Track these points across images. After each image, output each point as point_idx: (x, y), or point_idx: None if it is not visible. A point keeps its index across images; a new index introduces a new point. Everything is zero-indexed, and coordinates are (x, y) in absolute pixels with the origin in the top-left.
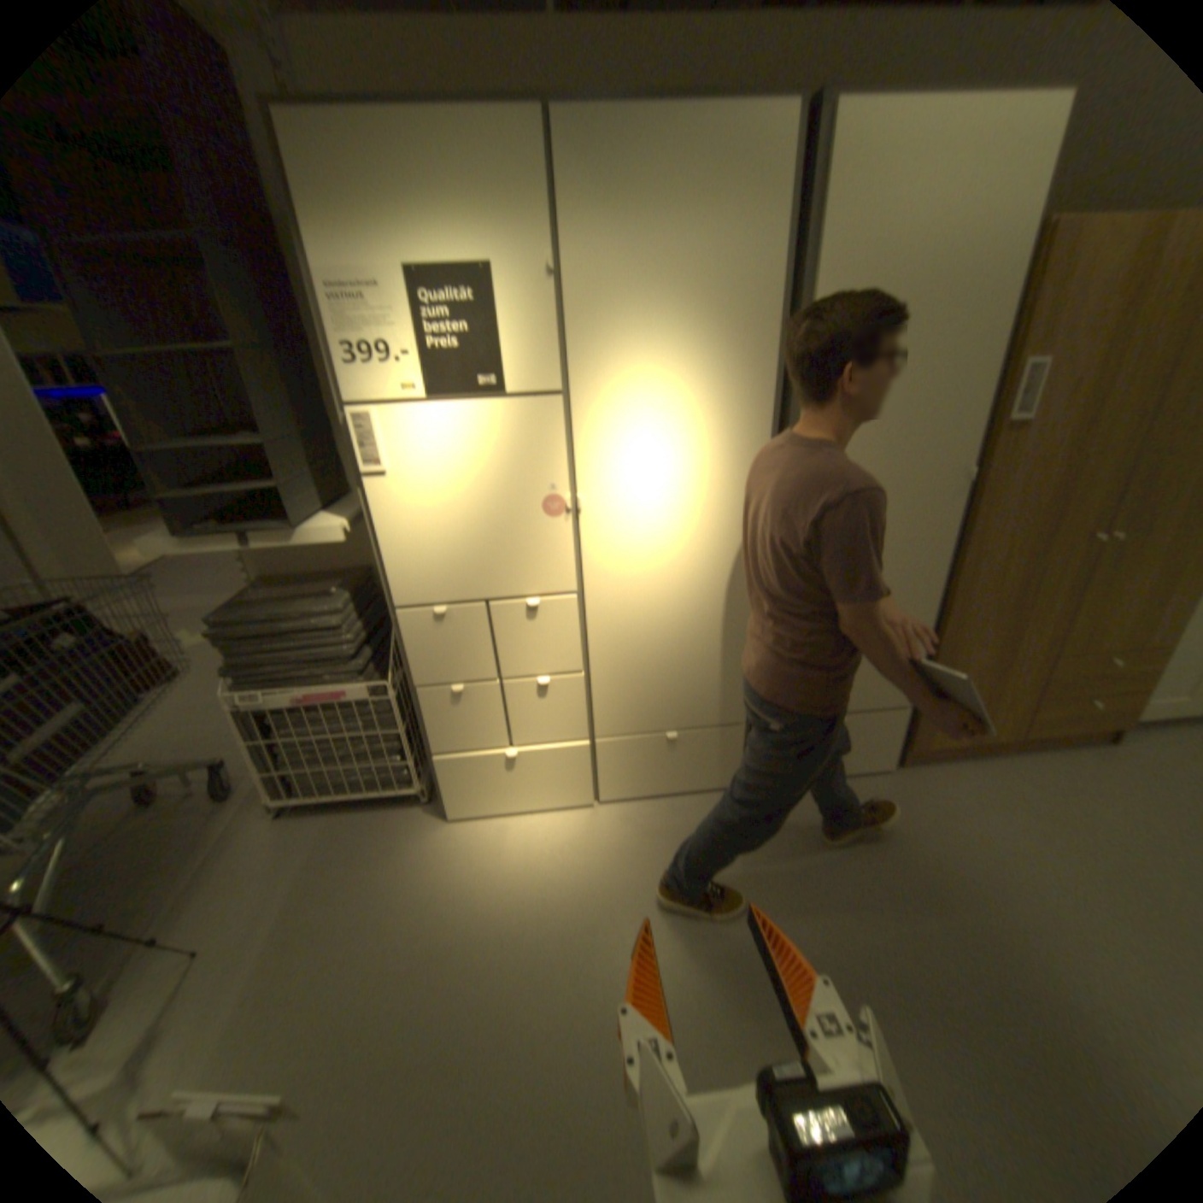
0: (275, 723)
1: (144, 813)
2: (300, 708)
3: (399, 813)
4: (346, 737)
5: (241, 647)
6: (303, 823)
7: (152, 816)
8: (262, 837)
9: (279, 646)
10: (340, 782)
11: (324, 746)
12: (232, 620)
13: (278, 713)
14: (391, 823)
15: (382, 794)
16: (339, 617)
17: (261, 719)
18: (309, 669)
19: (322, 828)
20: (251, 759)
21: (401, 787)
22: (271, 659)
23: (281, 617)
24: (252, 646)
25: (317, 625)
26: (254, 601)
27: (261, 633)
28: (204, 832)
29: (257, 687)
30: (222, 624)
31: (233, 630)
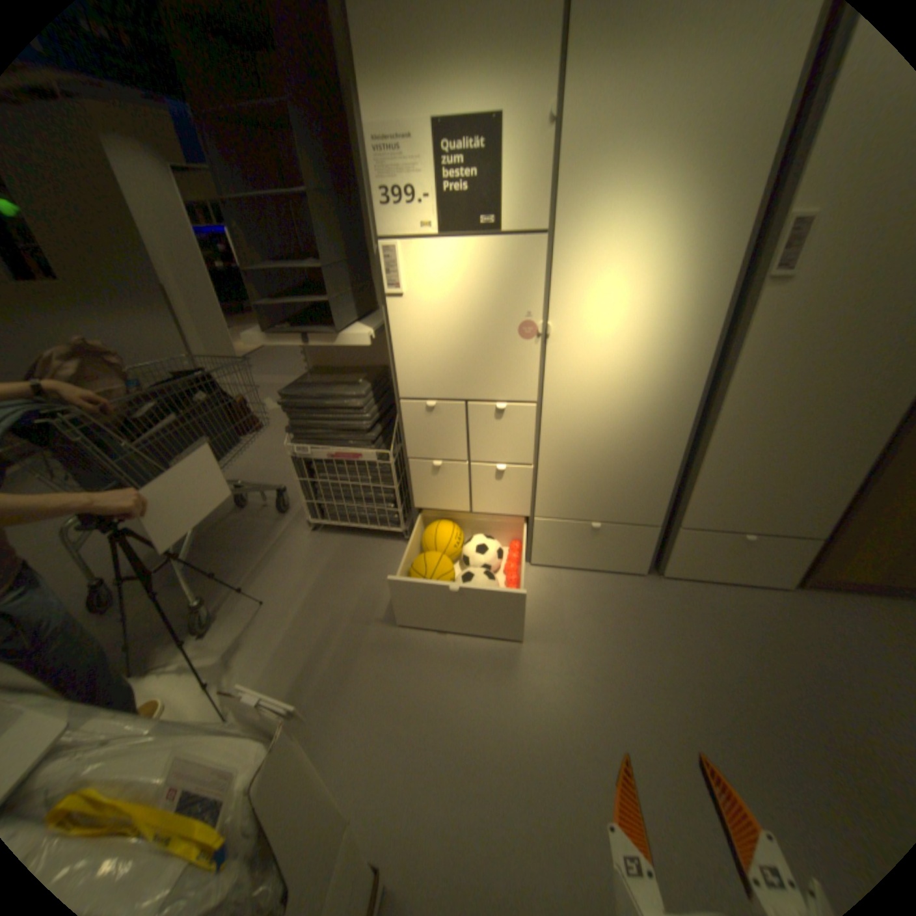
0: (316, 467)
1: (240, 510)
2: (333, 459)
3: (390, 541)
4: (360, 484)
5: (299, 413)
6: (329, 535)
7: (244, 513)
8: (304, 539)
9: (322, 415)
10: (353, 513)
11: (345, 487)
12: (294, 393)
13: (318, 460)
14: (384, 547)
15: (379, 526)
16: (361, 400)
17: (308, 463)
18: (340, 434)
19: (340, 541)
20: (301, 488)
21: (392, 524)
22: (317, 423)
23: (325, 395)
24: (306, 413)
25: (347, 404)
26: (309, 382)
27: (311, 404)
28: (272, 529)
29: (307, 441)
30: (288, 396)
31: (295, 400)
